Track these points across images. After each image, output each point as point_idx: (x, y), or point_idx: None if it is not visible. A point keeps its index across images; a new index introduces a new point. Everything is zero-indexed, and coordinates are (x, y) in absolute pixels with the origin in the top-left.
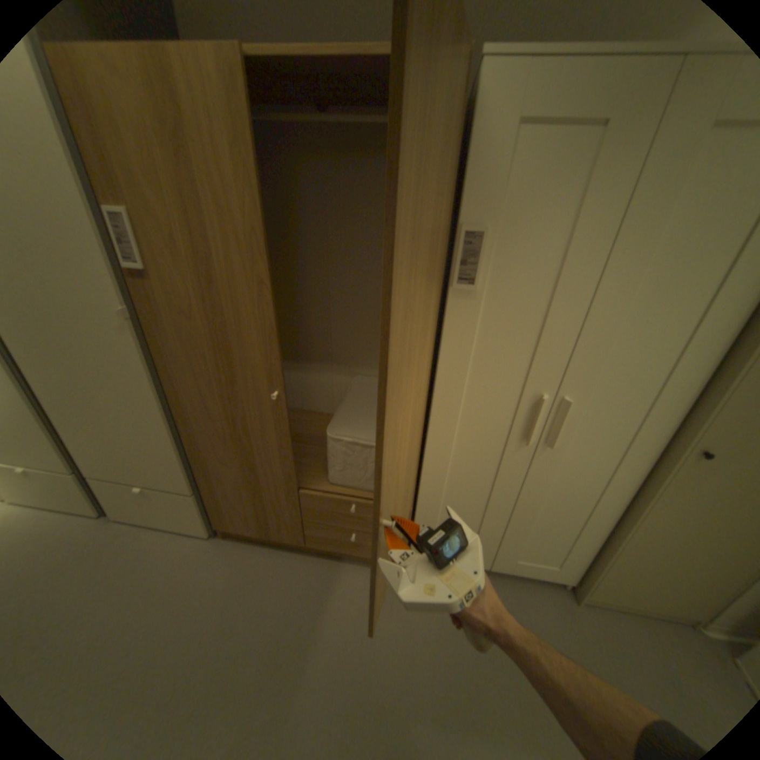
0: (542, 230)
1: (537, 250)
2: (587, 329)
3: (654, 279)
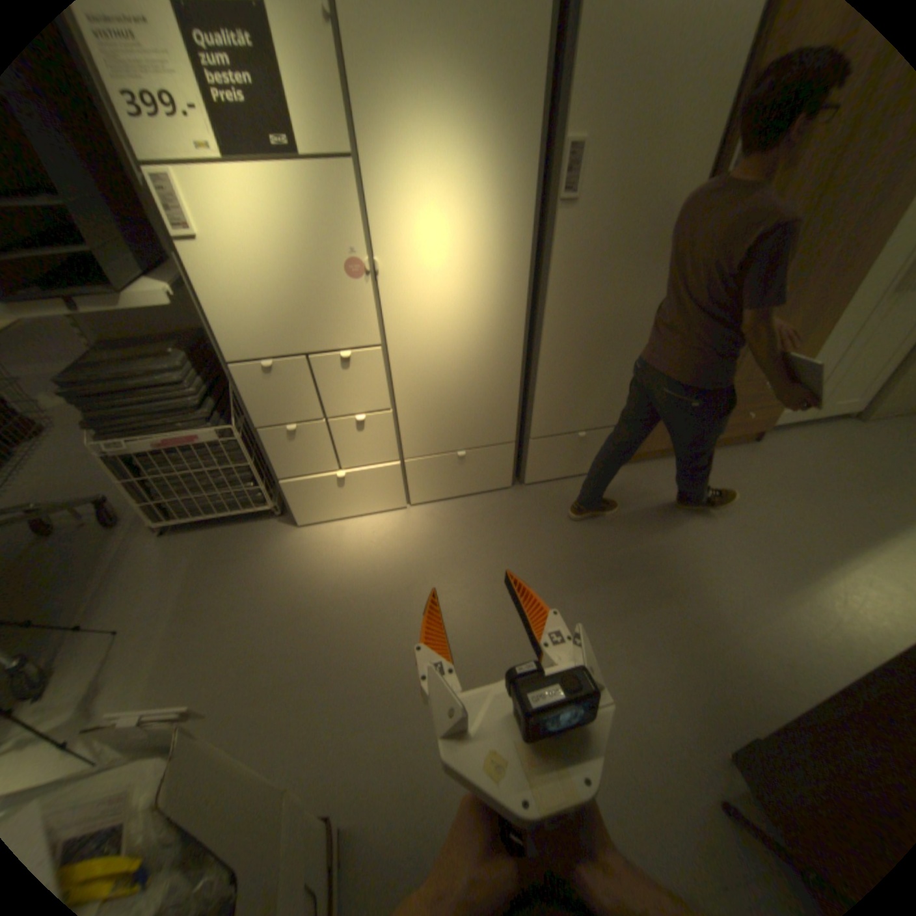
0: None
1: None
2: None
3: None
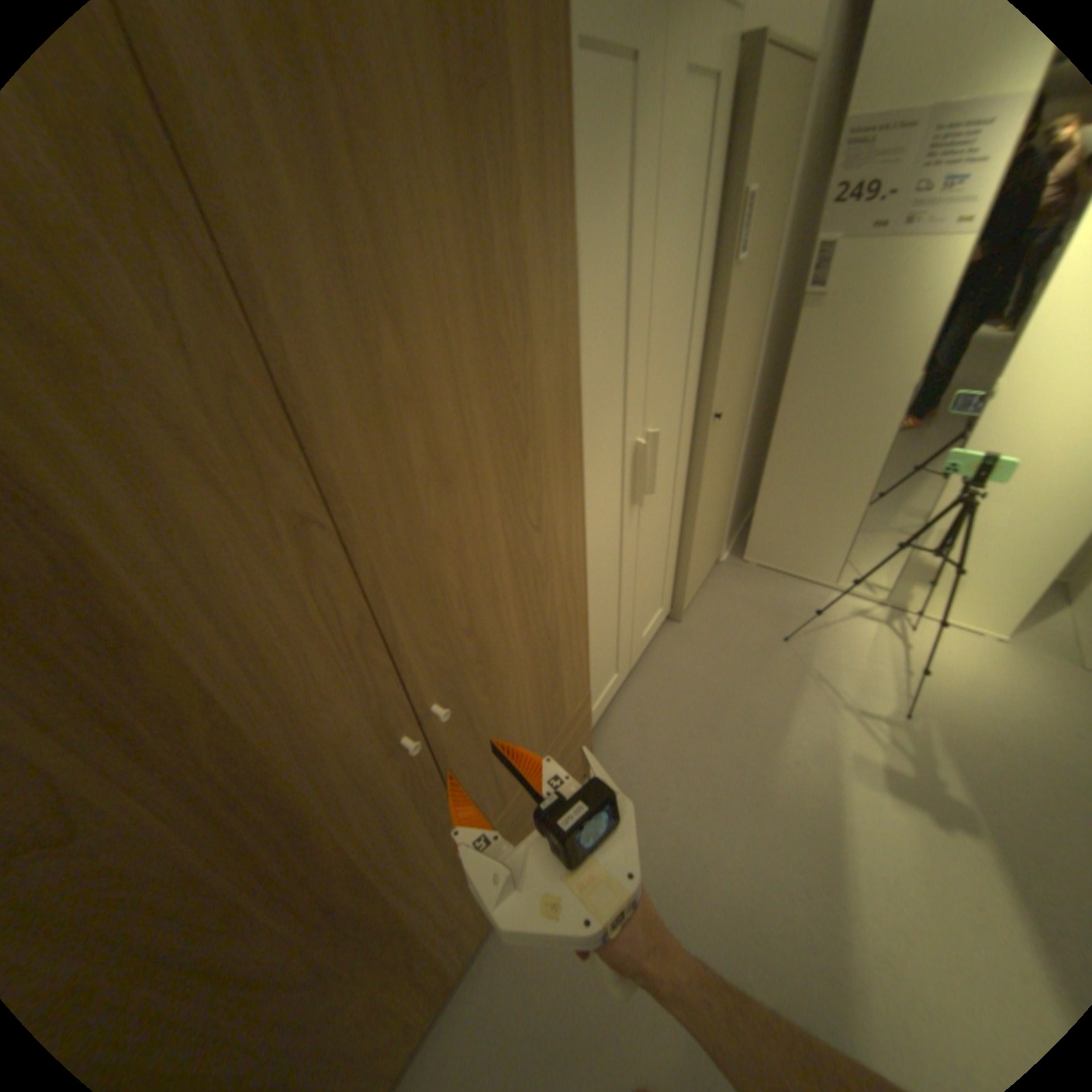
0: (612, 224)
1: (611, 257)
2: (651, 342)
3: (675, 262)
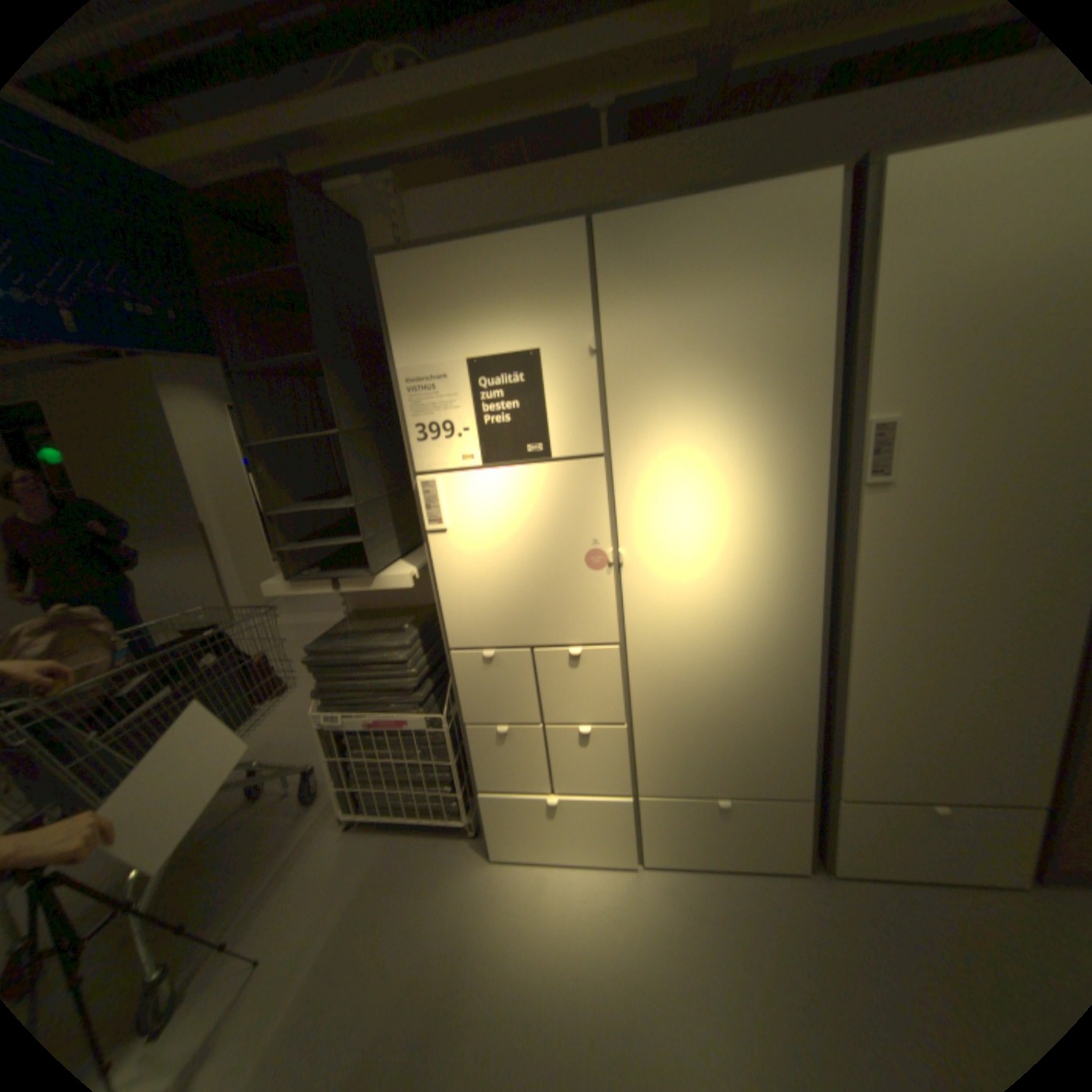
0: None
1: None
2: None
3: None
